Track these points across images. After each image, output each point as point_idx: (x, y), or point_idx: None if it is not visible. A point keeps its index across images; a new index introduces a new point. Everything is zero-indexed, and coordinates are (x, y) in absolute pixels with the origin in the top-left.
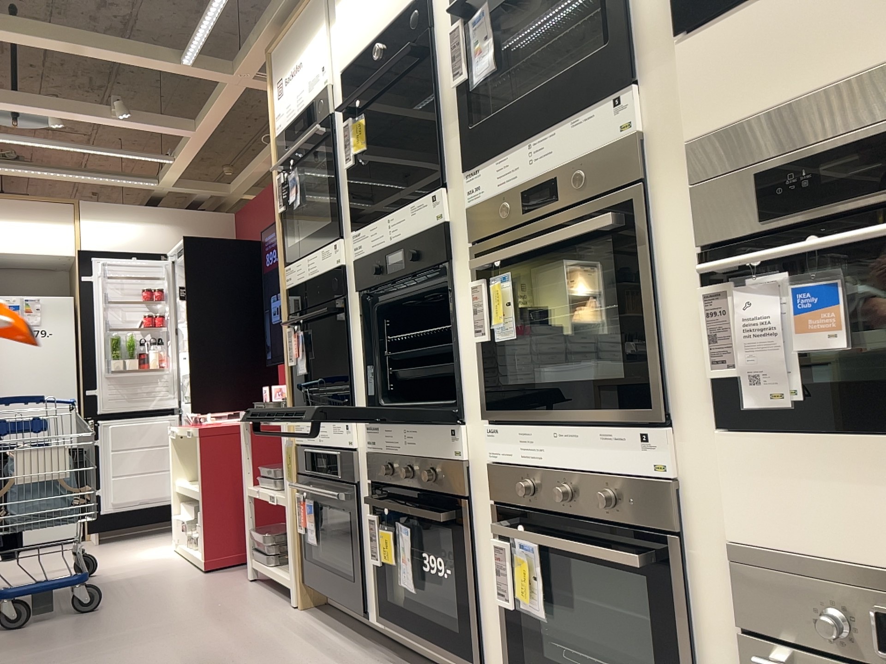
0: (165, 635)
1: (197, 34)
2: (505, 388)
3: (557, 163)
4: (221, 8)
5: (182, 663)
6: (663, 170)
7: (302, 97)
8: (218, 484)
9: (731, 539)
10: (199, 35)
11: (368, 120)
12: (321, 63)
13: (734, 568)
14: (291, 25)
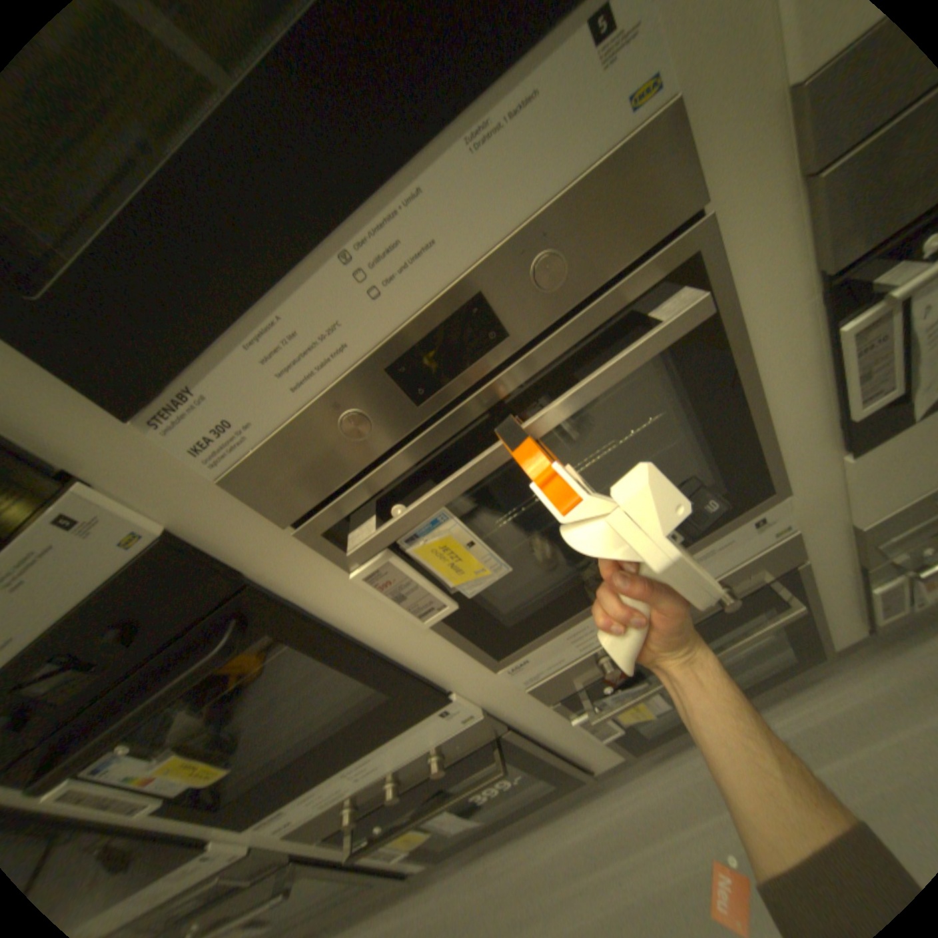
0: None
1: None
2: (511, 624)
3: (462, 256)
4: None
5: None
6: (730, 165)
7: None
8: None
9: (859, 526)
10: None
11: None
12: None
13: (863, 541)
14: None
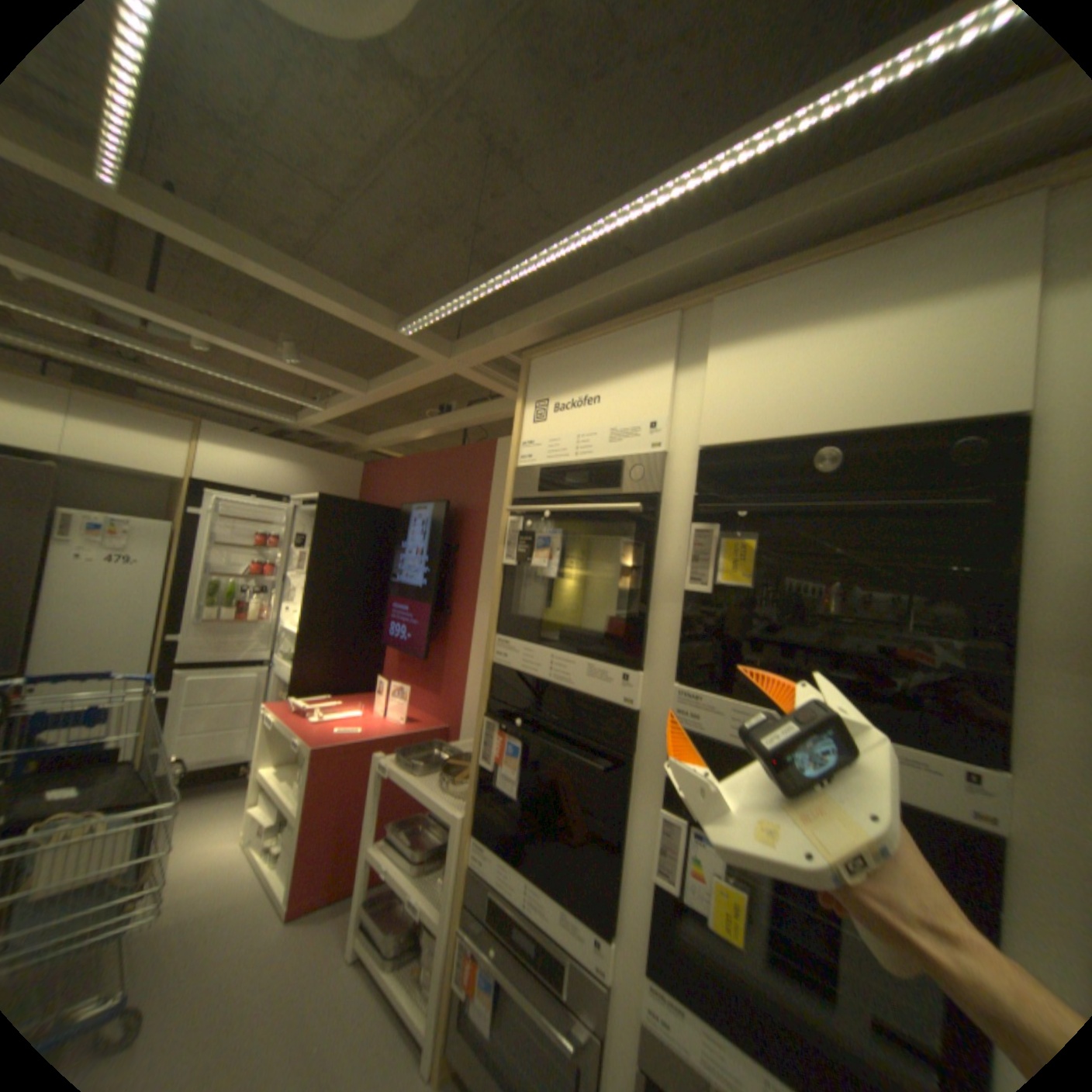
0: None
1: (439, 304)
2: None
3: None
4: (494, 283)
5: None
6: None
7: (591, 439)
8: (321, 817)
9: None
10: (444, 307)
11: (759, 540)
12: (650, 413)
13: None
14: (589, 338)
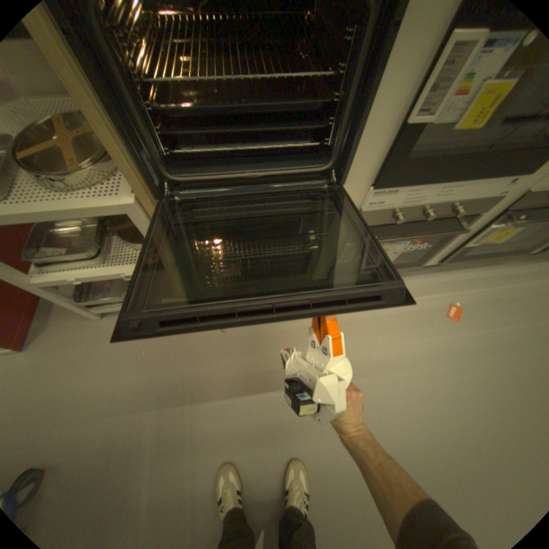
0: (183, 403)
1: None
2: None
3: None
4: None
5: (255, 395)
6: None
7: None
8: None
9: None
10: None
11: None
12: None
13: None
14: None
